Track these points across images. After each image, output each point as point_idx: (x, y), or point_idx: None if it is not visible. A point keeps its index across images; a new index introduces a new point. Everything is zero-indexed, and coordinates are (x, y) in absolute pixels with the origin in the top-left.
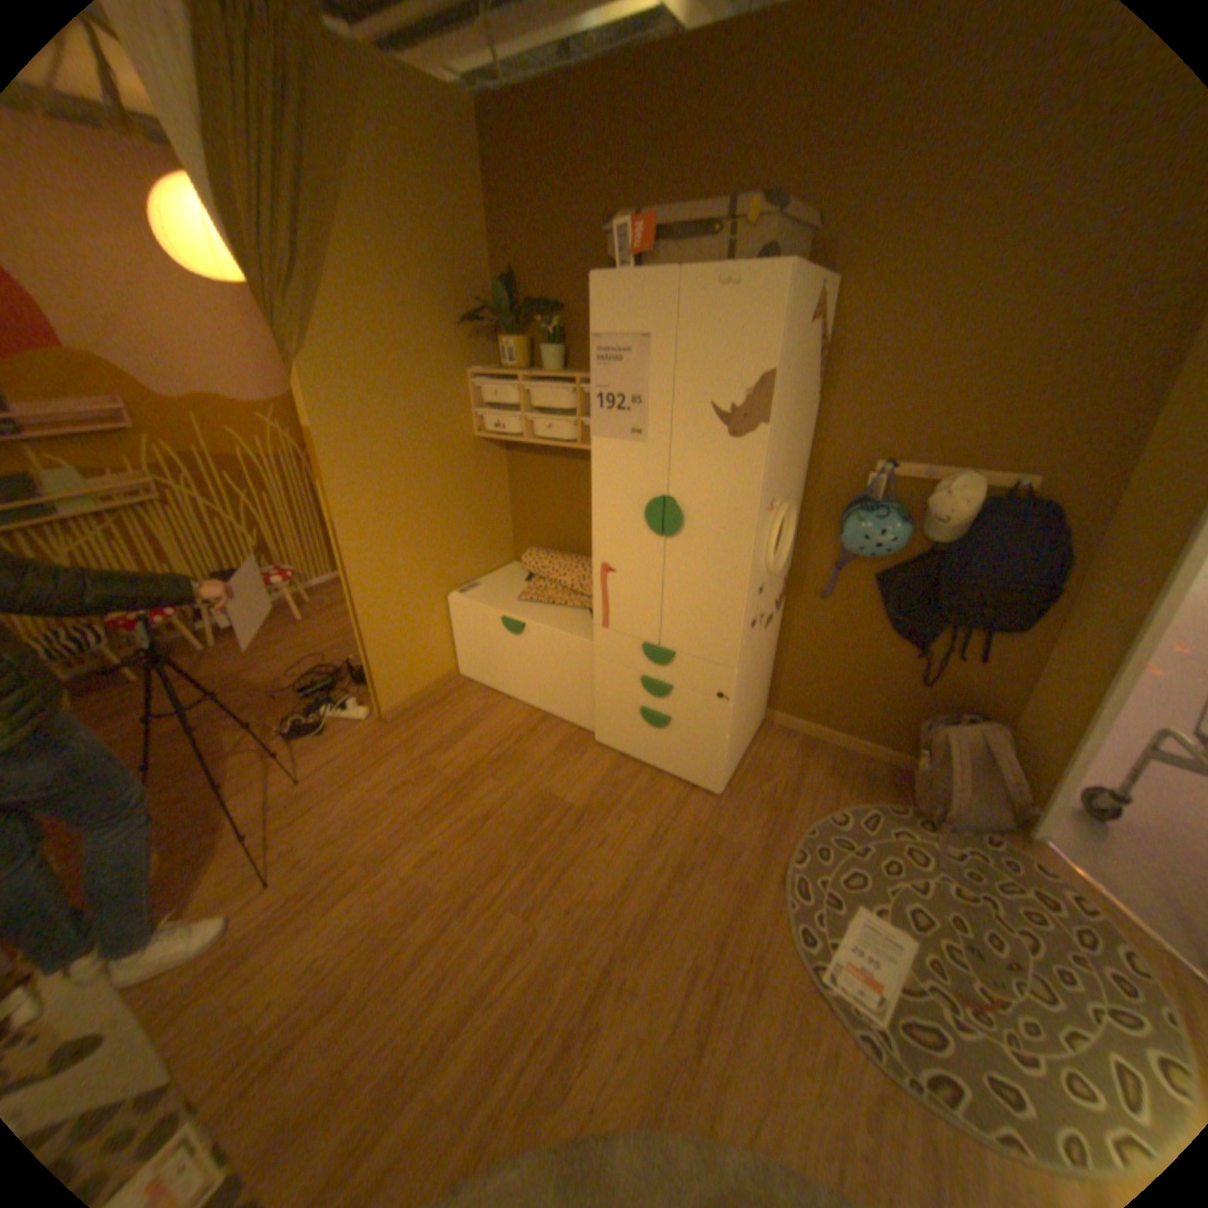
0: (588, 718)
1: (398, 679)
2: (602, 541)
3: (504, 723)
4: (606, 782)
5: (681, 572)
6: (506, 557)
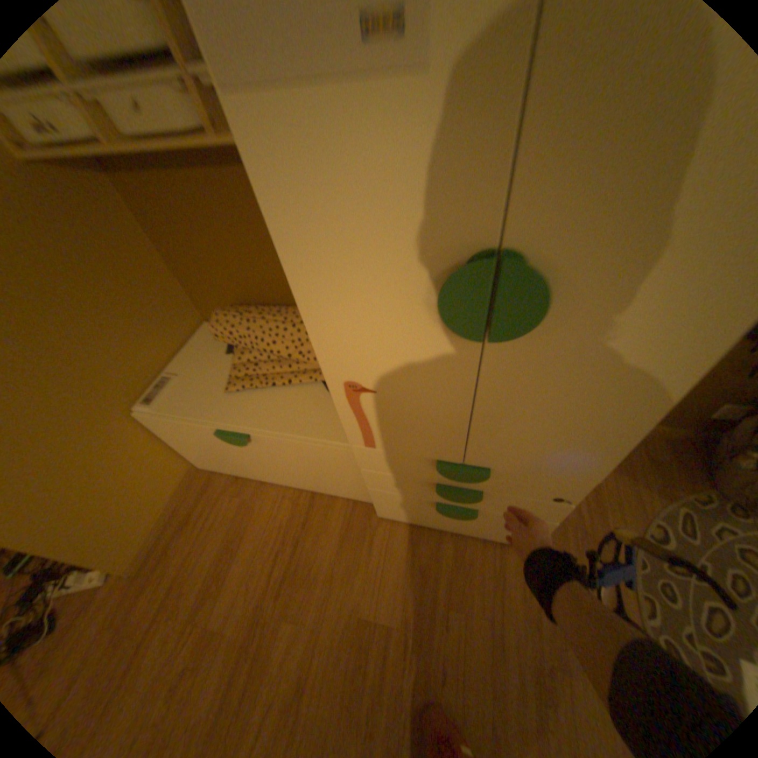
0: (363, 495)
1: (119, 532)
2: (337, 349)
3: (271, 524)
4: (411, 573)
5: (518, 386)
6: (190, 322)
